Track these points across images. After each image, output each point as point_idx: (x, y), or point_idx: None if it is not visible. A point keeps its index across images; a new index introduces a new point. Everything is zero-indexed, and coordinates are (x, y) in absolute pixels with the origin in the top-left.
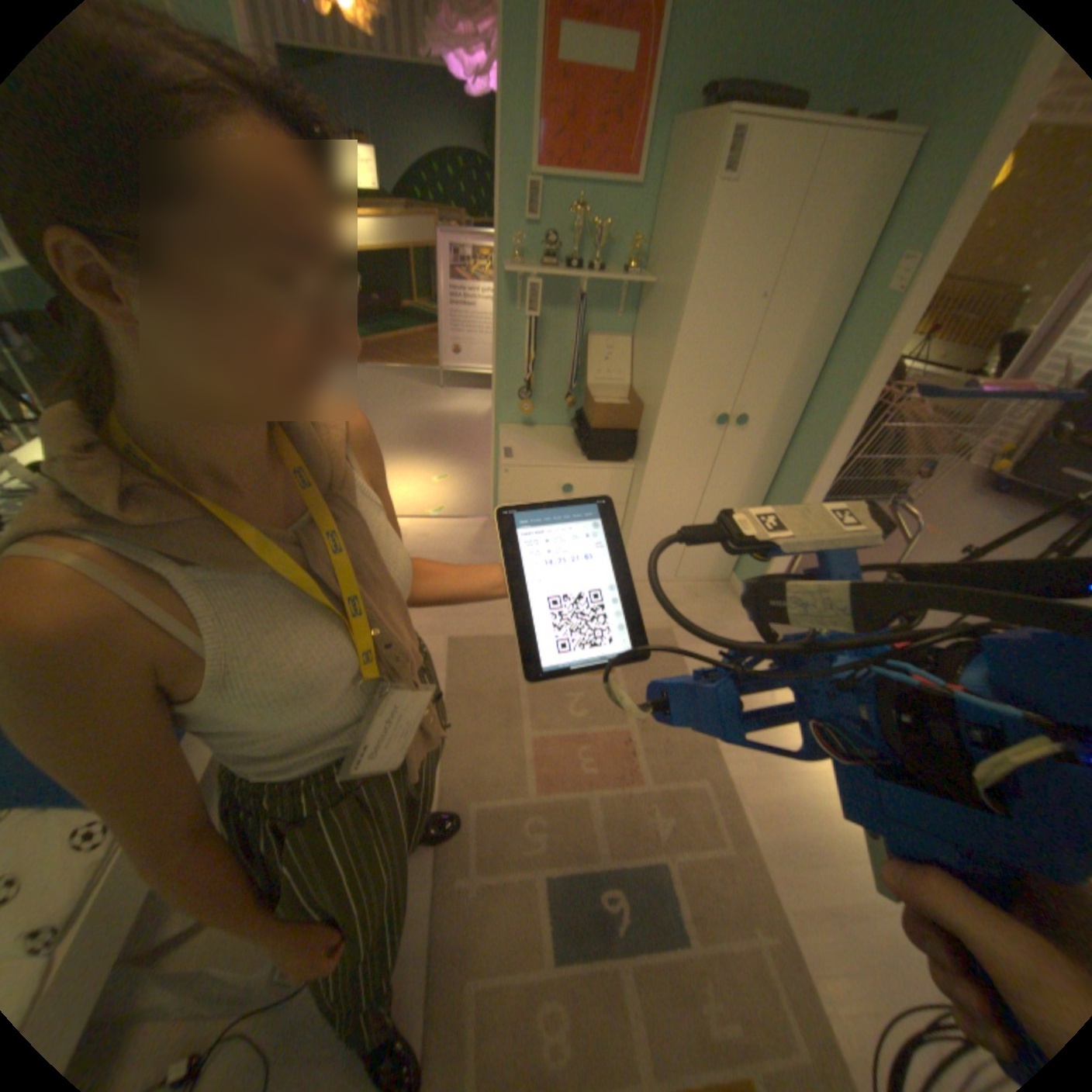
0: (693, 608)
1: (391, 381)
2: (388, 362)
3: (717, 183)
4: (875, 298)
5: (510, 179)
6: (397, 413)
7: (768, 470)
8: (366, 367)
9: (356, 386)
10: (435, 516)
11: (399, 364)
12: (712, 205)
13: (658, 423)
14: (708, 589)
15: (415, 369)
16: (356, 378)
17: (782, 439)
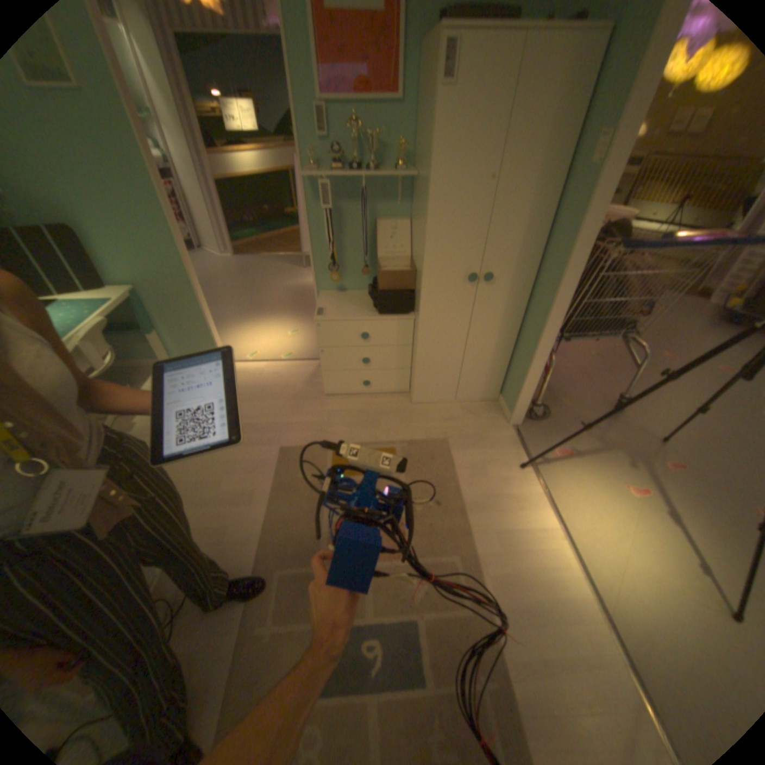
0: (467, 421)
1: (270, 264)
2: (270, 251)
3: (439, 87)
4: (583, 170)
5: (301, 104)
6: (270, 286)
7: (516, 315)
8: (254, 255)
9: (245, 269)
10: (285, 359)
11: (277, 252)
12: (438, 105)
13: (423, 282)
14: (480, 407)
15: (288, 255)
16: (246, 263)
17: (524, 289)
